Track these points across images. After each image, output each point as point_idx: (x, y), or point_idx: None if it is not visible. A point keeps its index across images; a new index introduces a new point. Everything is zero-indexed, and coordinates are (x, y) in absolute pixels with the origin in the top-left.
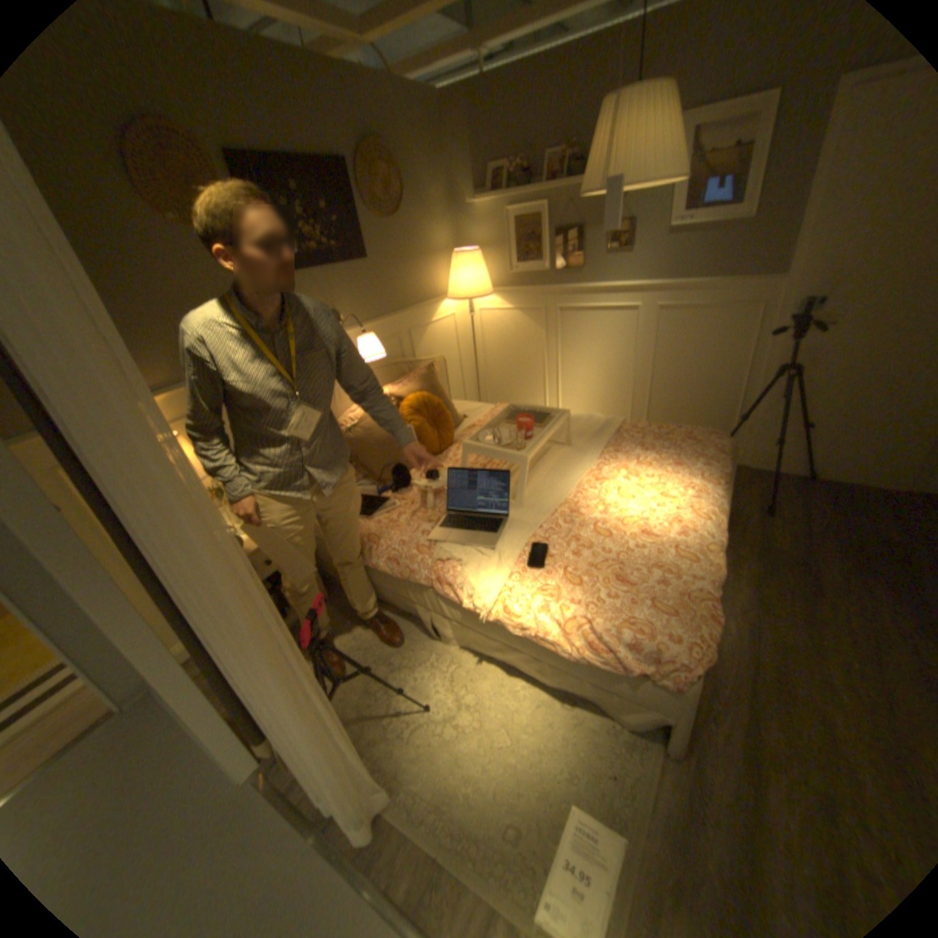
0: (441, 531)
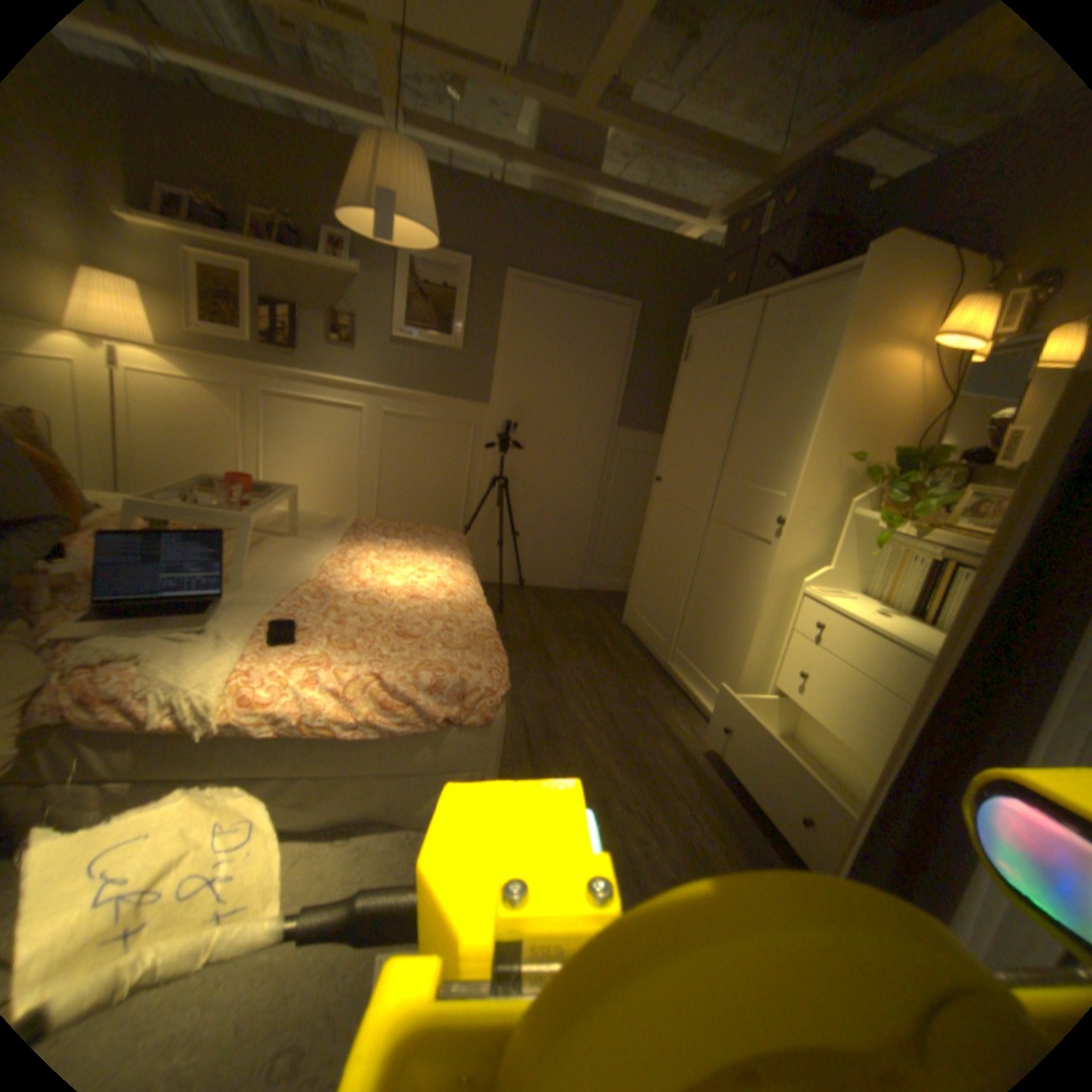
0: (84, 621)
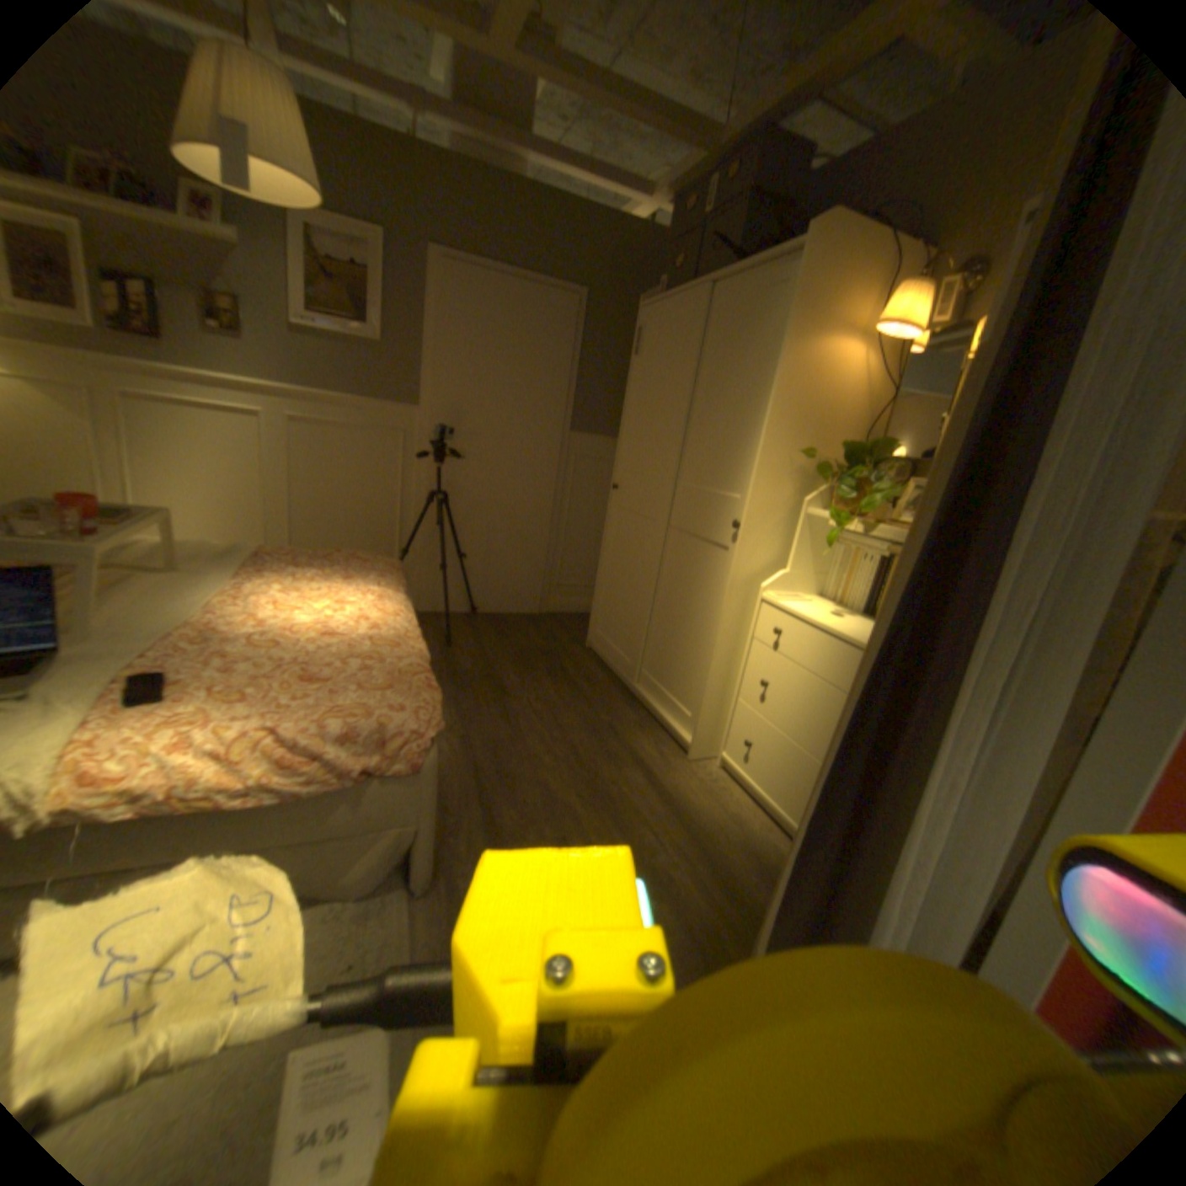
0: None
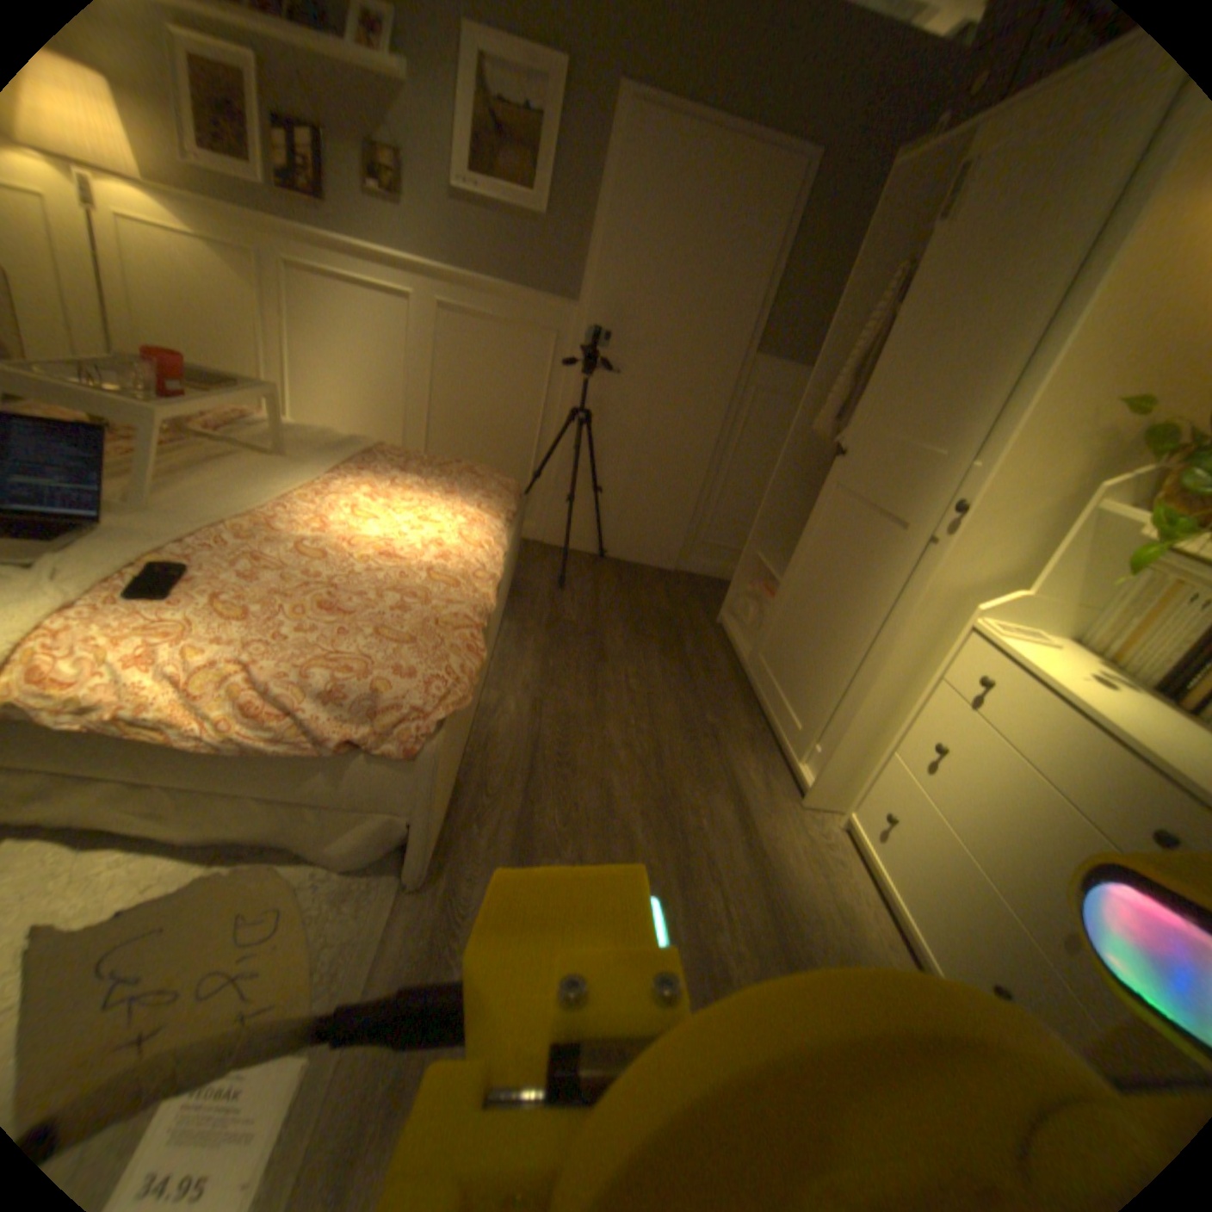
0: None
